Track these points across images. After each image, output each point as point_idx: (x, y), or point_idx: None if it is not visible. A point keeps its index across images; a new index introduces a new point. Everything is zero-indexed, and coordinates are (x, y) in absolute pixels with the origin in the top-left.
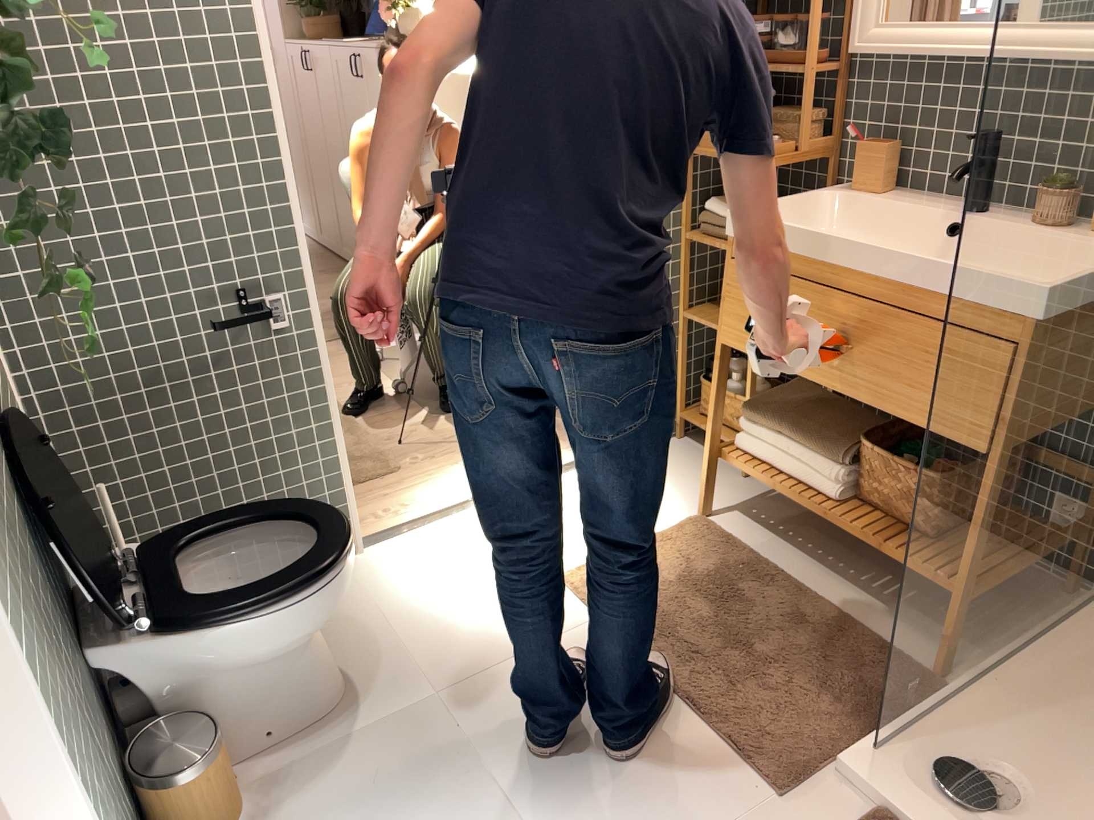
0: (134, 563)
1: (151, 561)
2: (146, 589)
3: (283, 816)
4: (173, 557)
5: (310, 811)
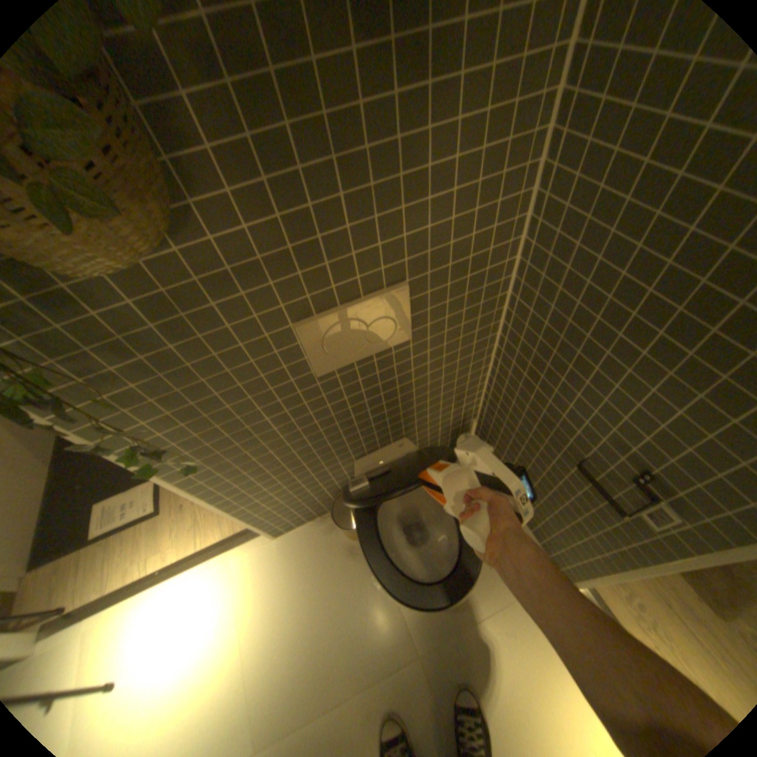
0: (406, 467)
1: (402, 476)
2: (376, 483)
3: (350, 565)
4: (403, 489)
5: (350, 579)
